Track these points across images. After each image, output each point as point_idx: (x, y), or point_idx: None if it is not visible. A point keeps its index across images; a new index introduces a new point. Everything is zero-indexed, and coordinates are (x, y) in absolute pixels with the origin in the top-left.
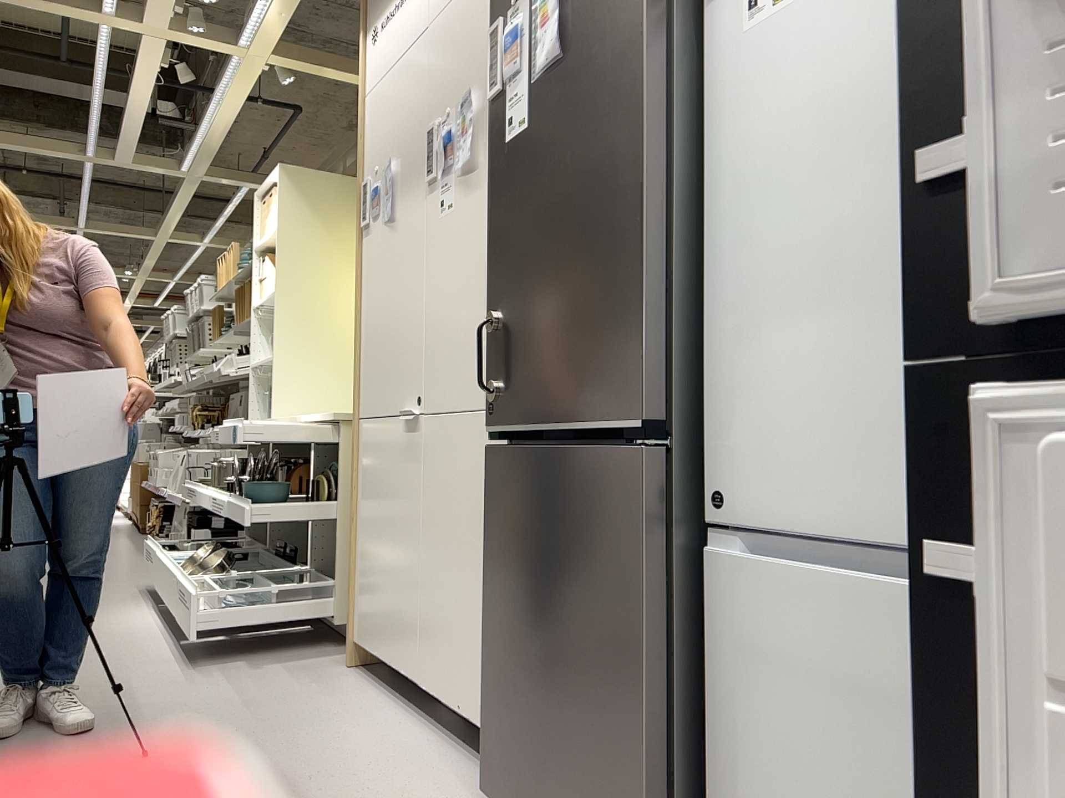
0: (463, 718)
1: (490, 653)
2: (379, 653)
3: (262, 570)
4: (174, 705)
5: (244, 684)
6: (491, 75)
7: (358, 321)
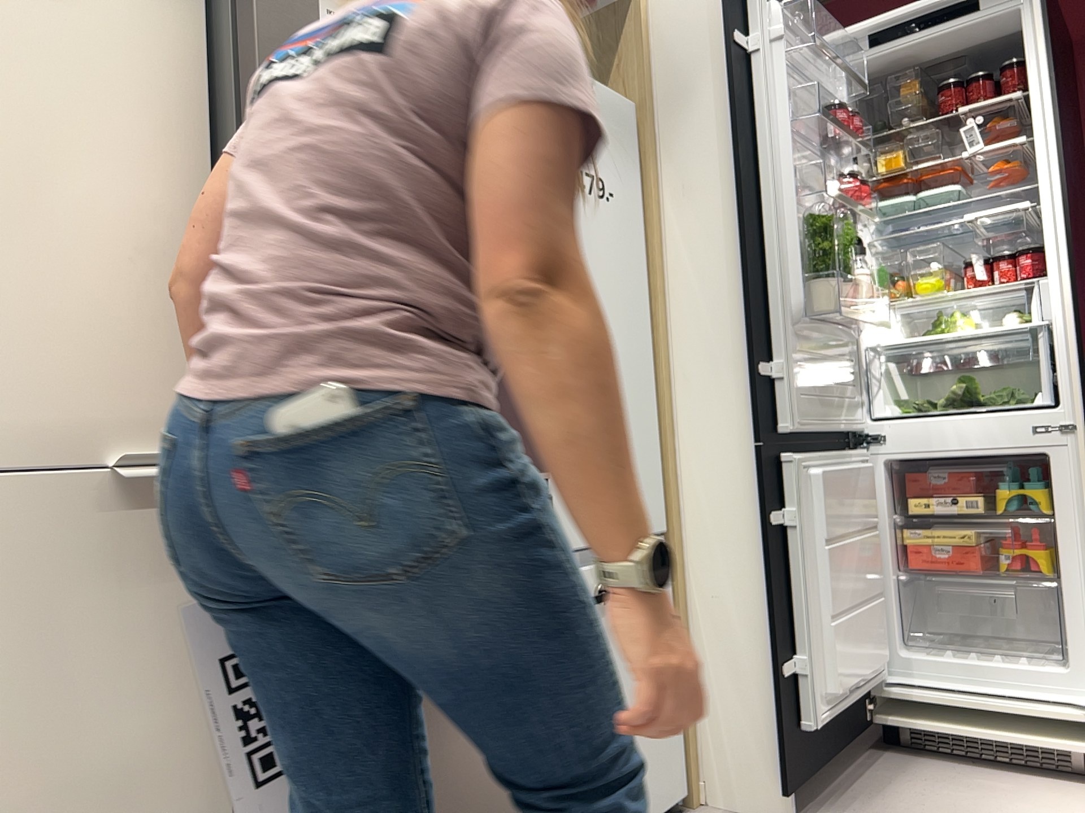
0: None
1: None
2: None
3: None
4: None
5: None
6: None
7: None
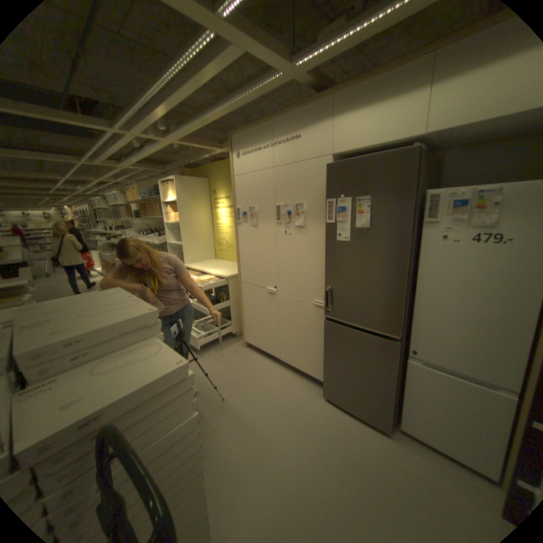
0: (302, 371)
1: (326, 367)
2: (259, 347)
3: (203, 318)
4: (210, 374)
5: (222, 361)
6: (329, 215)
7: (238, 252)
